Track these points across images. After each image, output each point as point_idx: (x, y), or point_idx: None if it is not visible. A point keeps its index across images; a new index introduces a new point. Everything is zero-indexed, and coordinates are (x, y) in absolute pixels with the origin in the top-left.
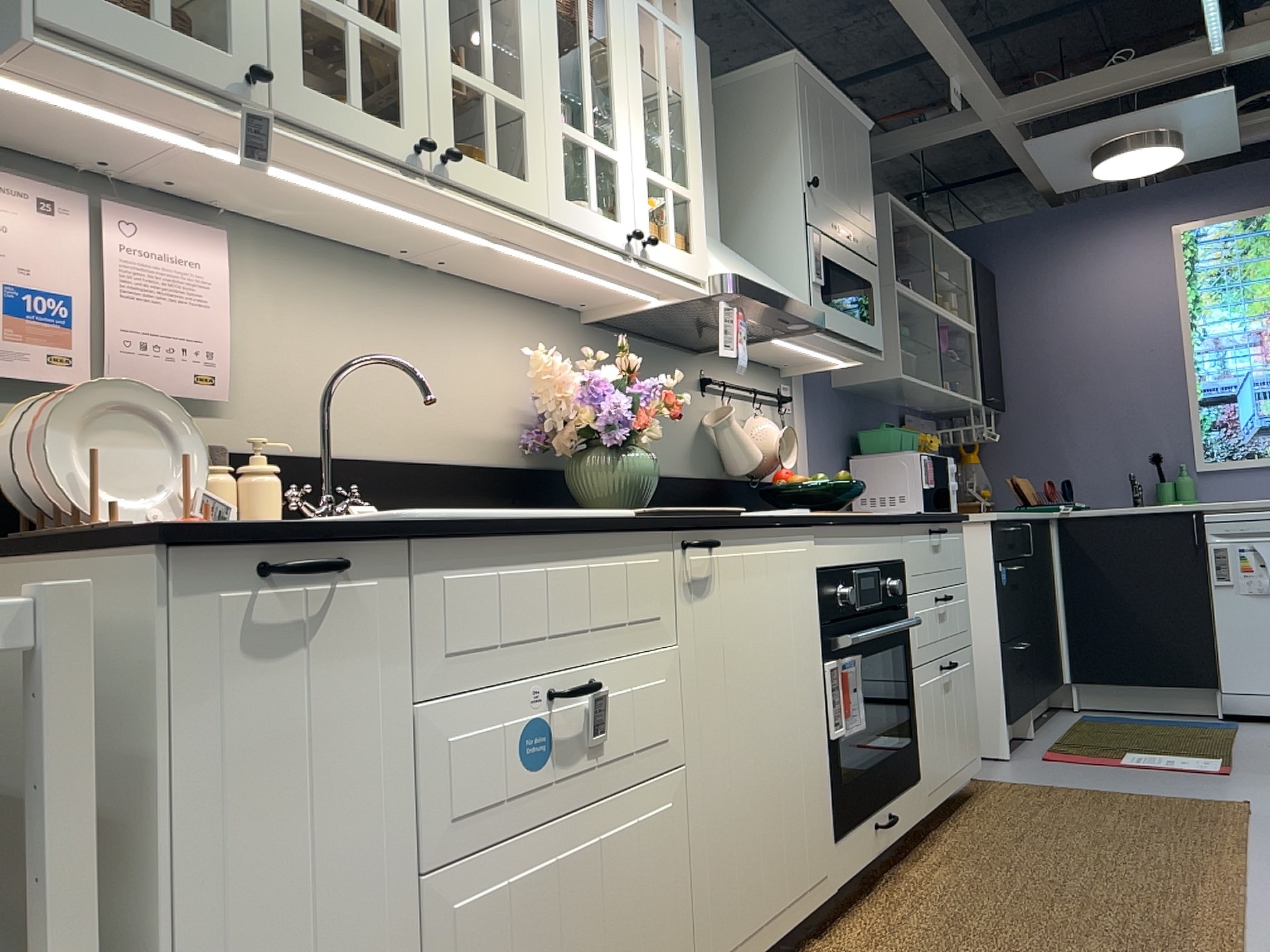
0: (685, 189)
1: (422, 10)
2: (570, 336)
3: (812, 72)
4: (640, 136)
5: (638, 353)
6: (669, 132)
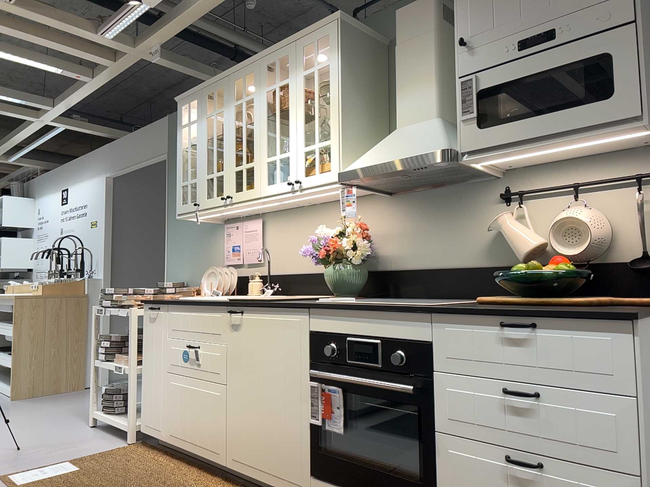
0: (325, 141)
1: (228, 158)
2: (380, 205)
3: None
4: (300, 135)
5: (431, 197)
6: (317, 120)
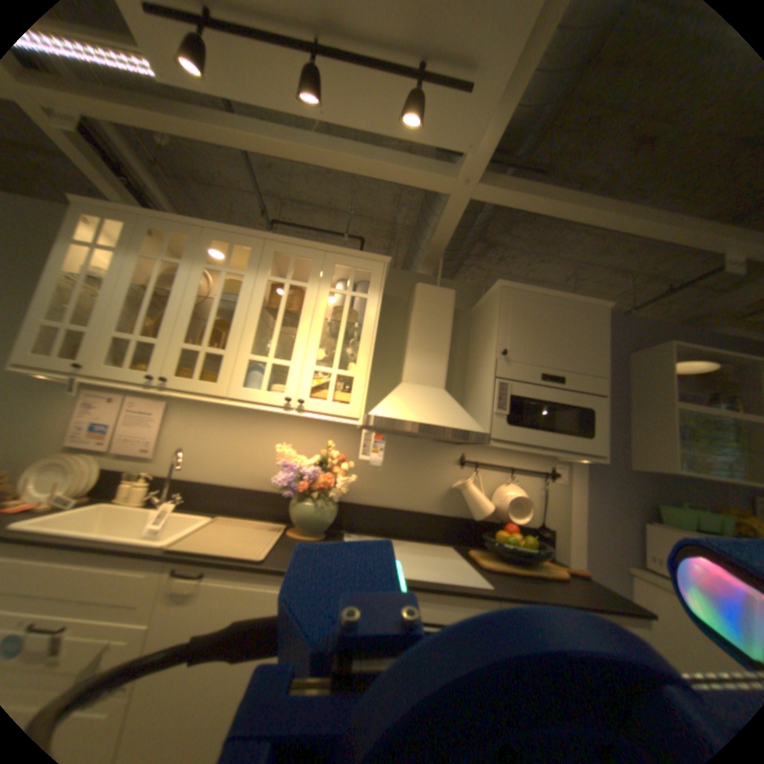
0: (346, 372)
1: (171, 328)
2: (344, 436)
3: (519, 287)
4: (312, 352)
5: (398, 445)
6: (340, 346)
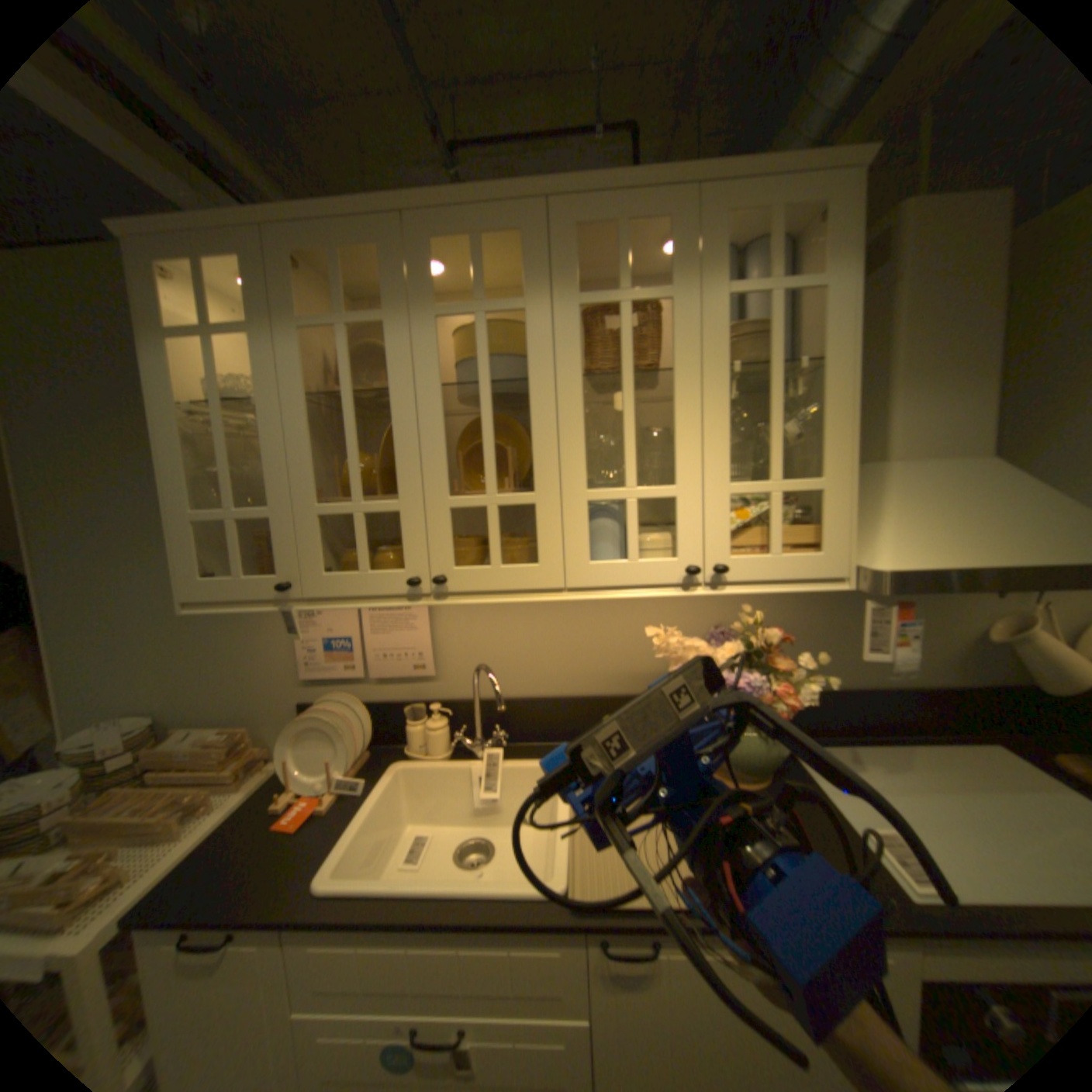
0: (808, 482)
1: (419, 469)
2: None
3: None
4: (720, 452)
5: None
6: (782, 423)
